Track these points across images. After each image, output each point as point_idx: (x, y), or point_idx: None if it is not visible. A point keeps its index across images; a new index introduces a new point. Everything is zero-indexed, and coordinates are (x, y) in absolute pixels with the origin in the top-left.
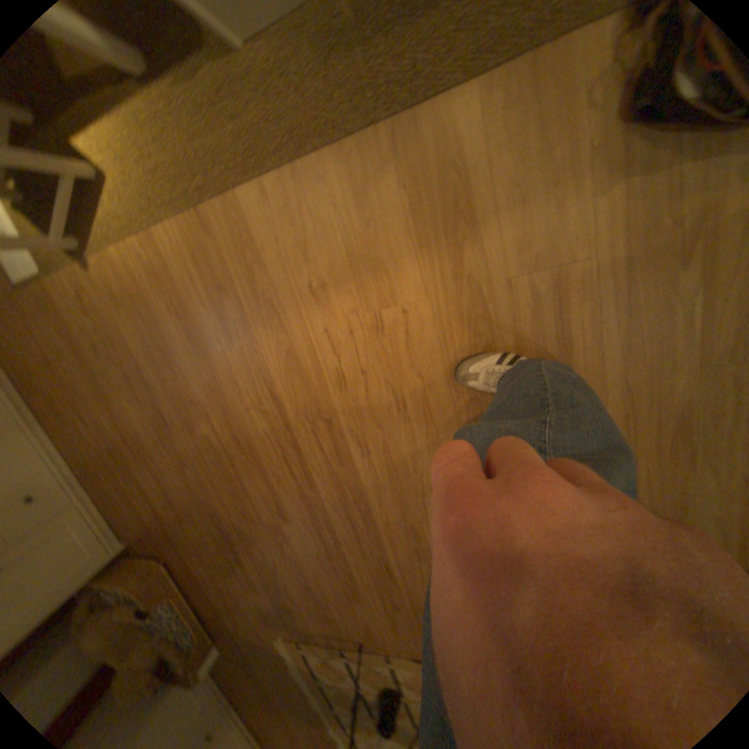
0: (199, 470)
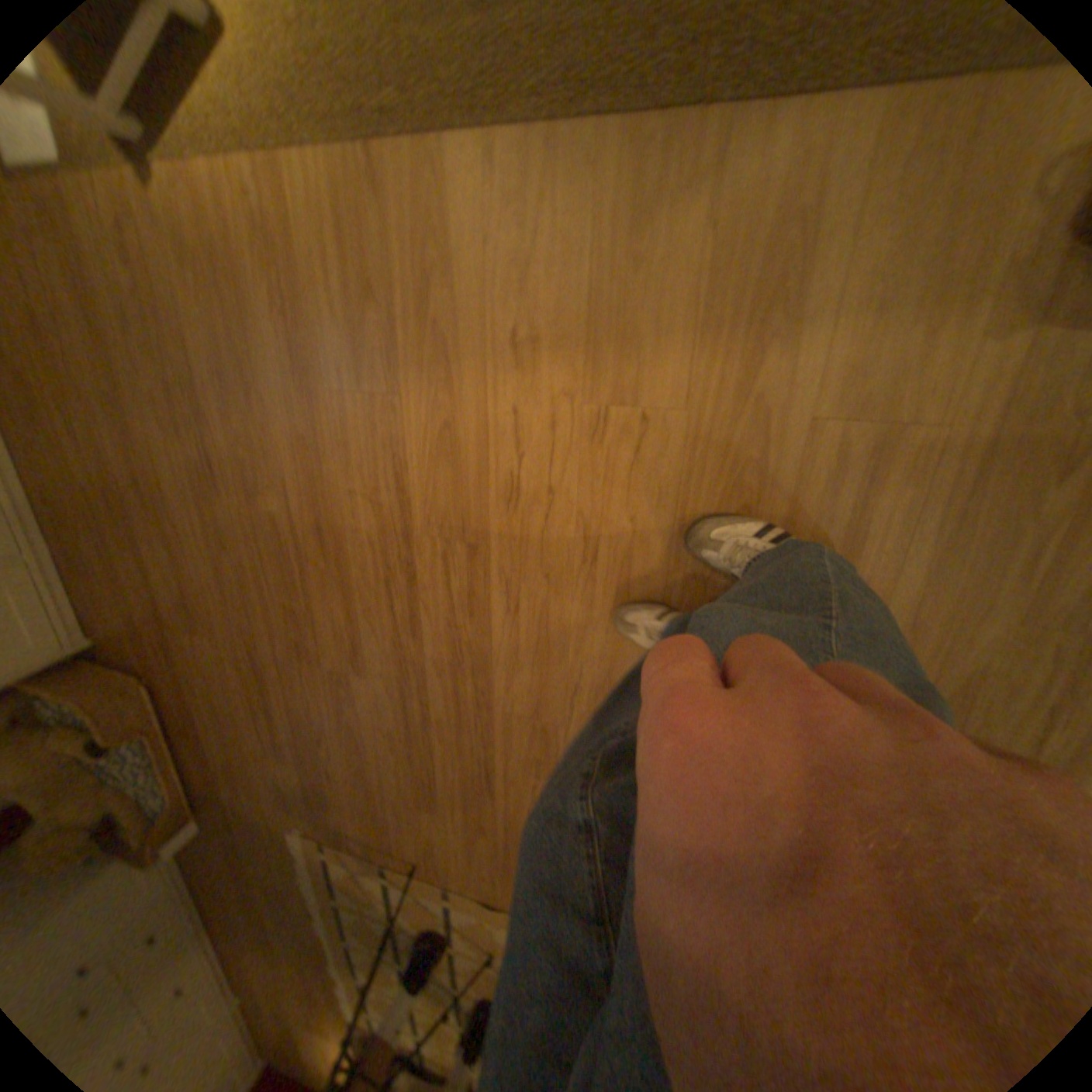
0: (247, 564)
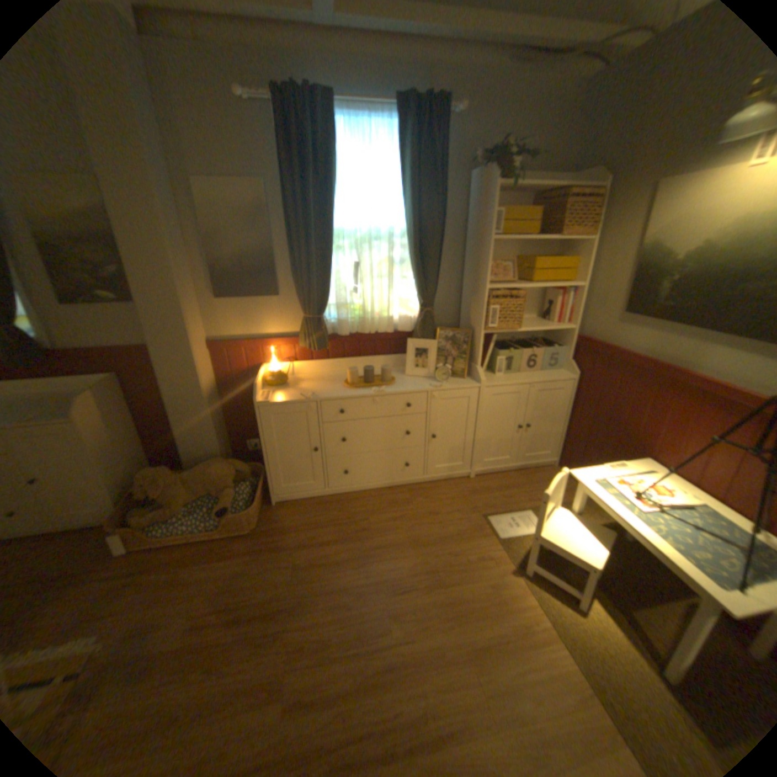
0: (353, 619)
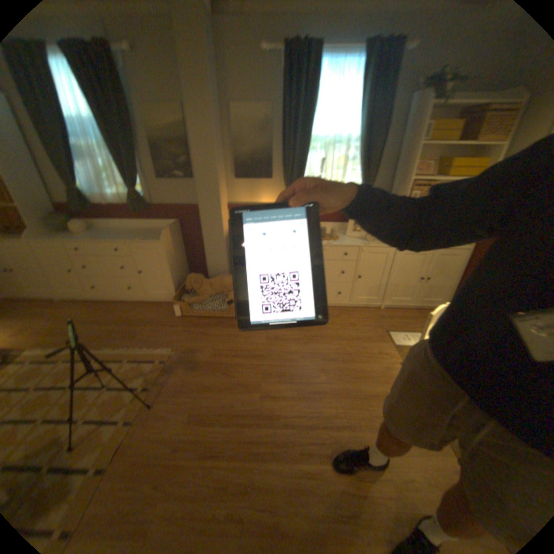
0: (299, 367)
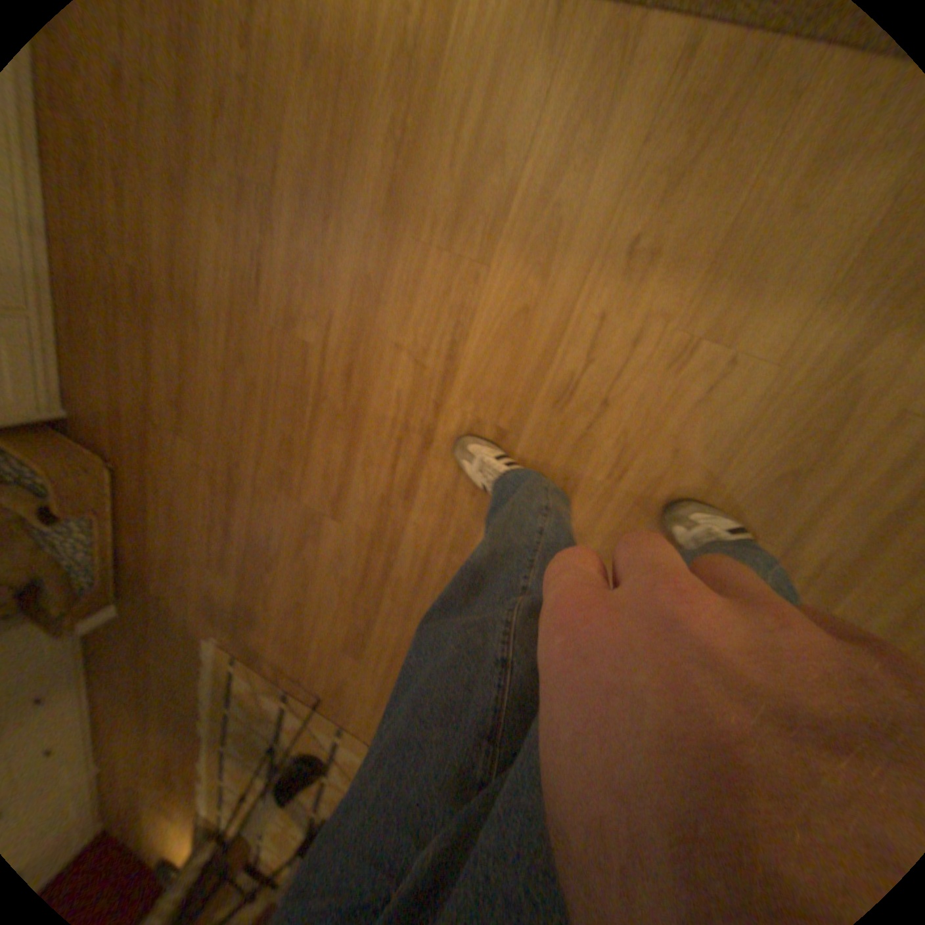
0: (262, 383)
